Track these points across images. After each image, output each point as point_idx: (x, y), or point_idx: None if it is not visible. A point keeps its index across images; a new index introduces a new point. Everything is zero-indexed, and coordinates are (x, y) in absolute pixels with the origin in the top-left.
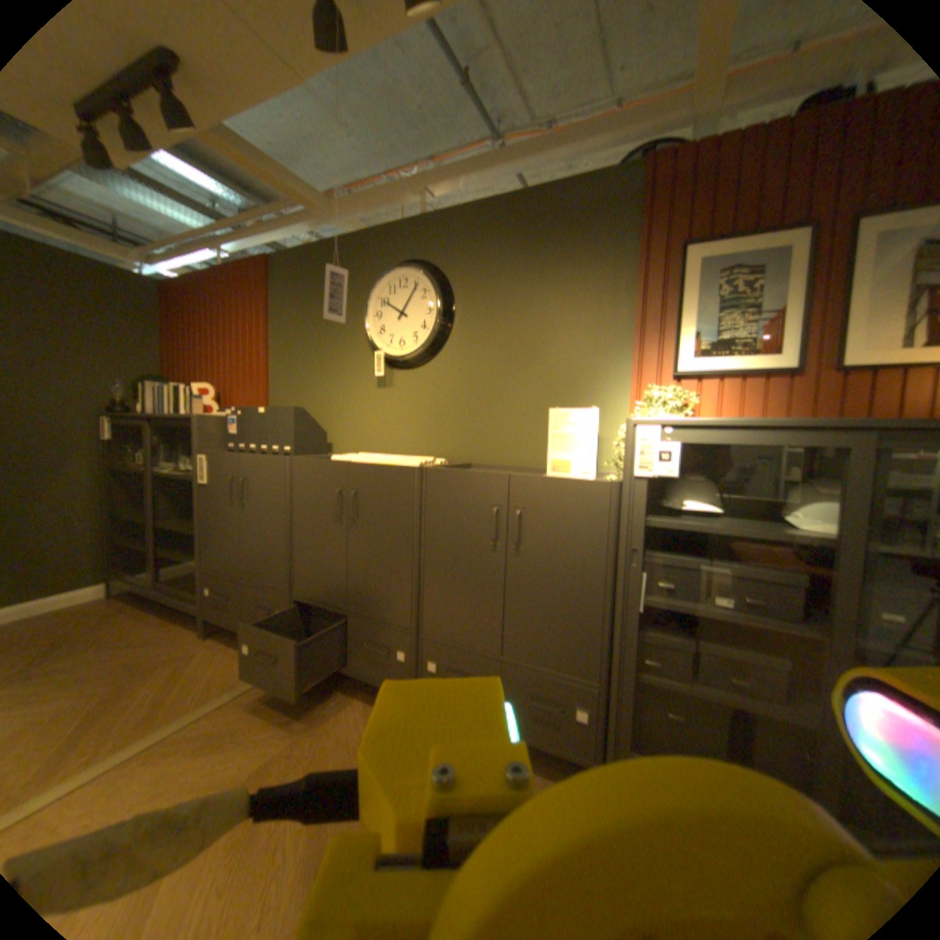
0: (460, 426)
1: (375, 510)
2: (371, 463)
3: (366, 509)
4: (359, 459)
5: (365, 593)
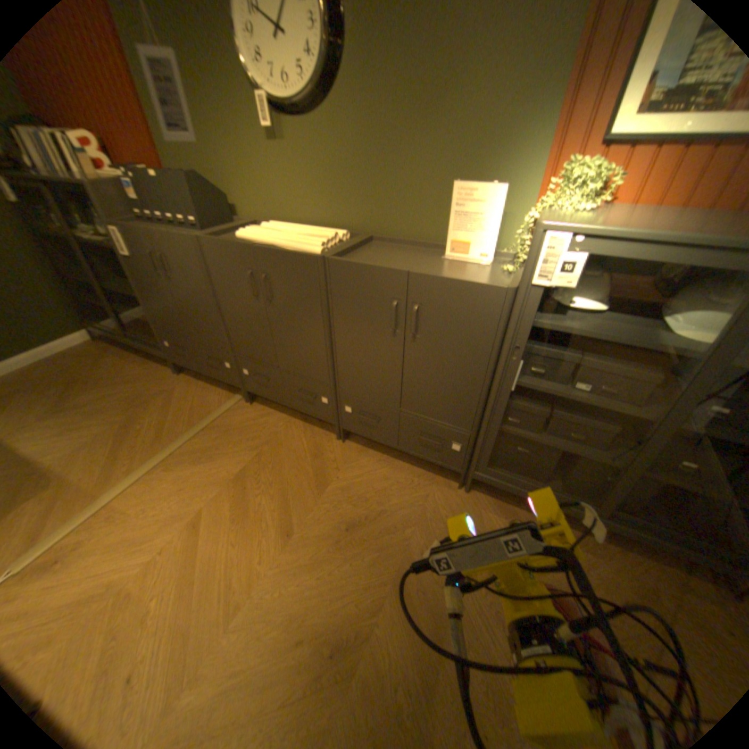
0: (359, 193)
1: (286, 294)
2: (274, 250)
3: (278, 292)
4: (262, 240)
5: (290, 358)
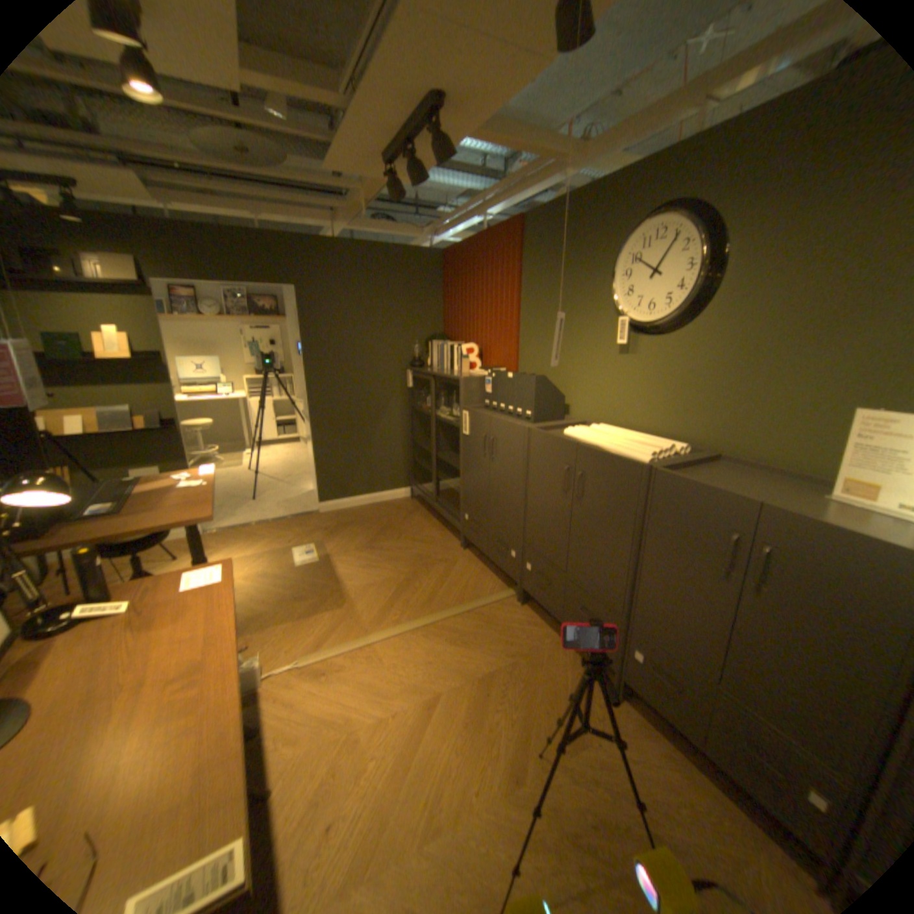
0: (713, 409)
1: (599, 497)
2: (598, 451)
3: (590, 493)
4: (589, 441)
5: (583, 567)
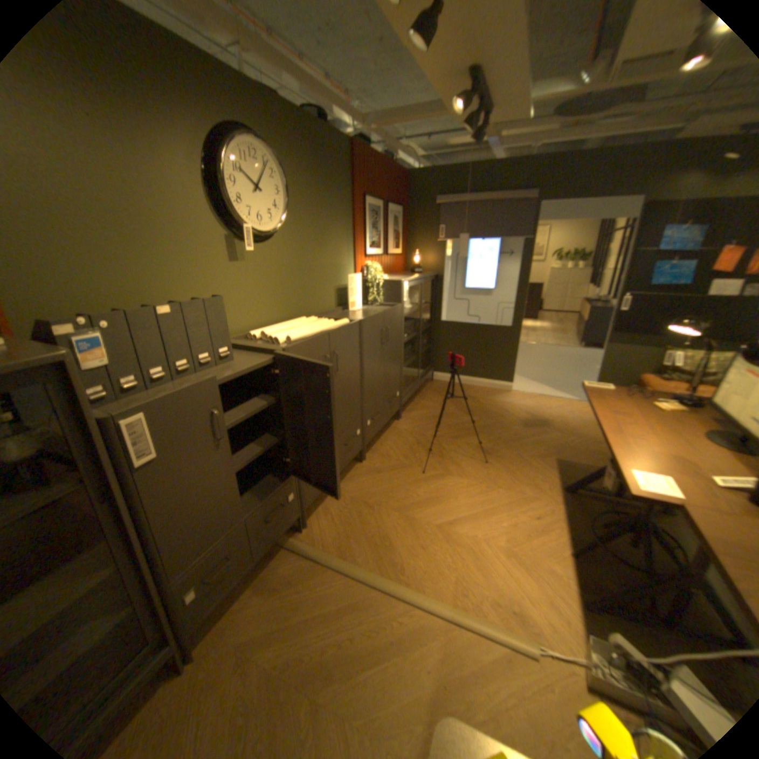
0: (297, 292)
1: (344, 359)
2: (340, 329)
3: (340, 361)
4: (314, 331)
5: (342, 416)
